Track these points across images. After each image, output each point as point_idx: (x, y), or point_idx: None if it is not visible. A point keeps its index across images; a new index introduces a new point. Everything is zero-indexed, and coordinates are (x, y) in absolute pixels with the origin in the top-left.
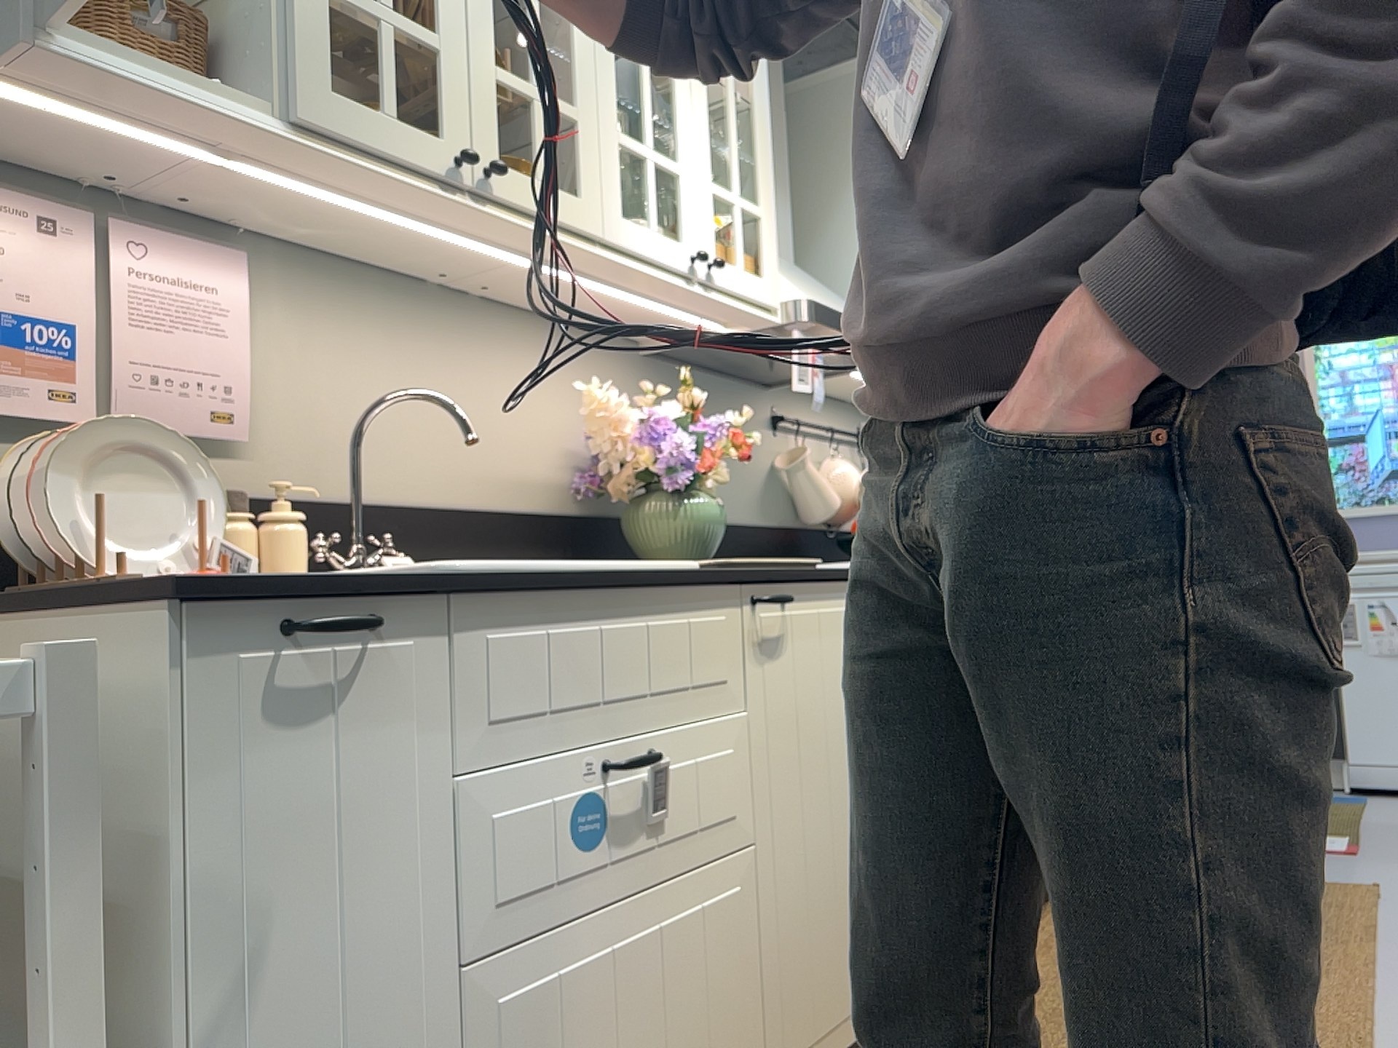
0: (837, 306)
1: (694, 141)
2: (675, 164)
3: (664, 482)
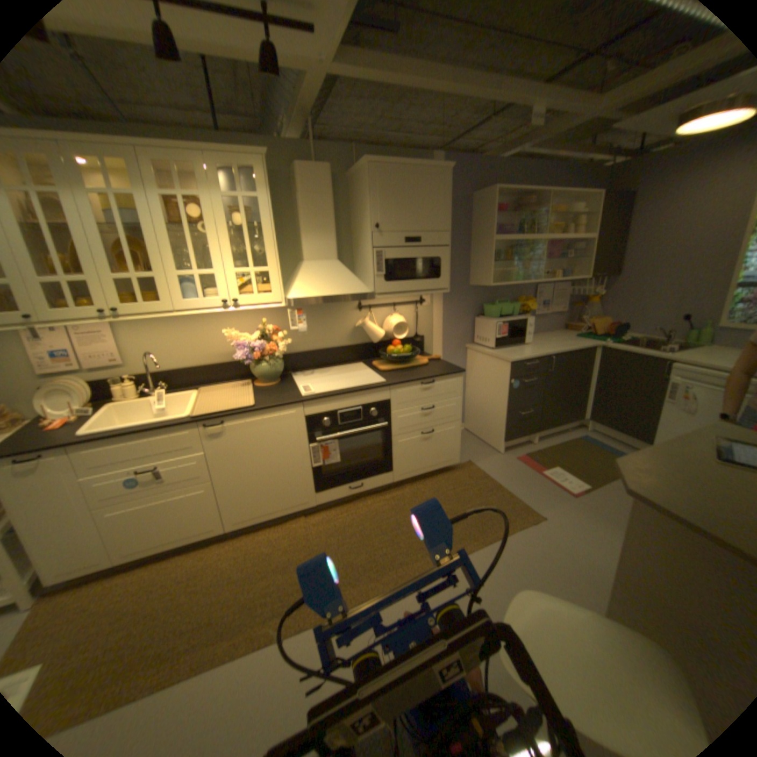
0: (323, 290)
1: (222, 259)
2: (212, 272)
3: (249, 362)
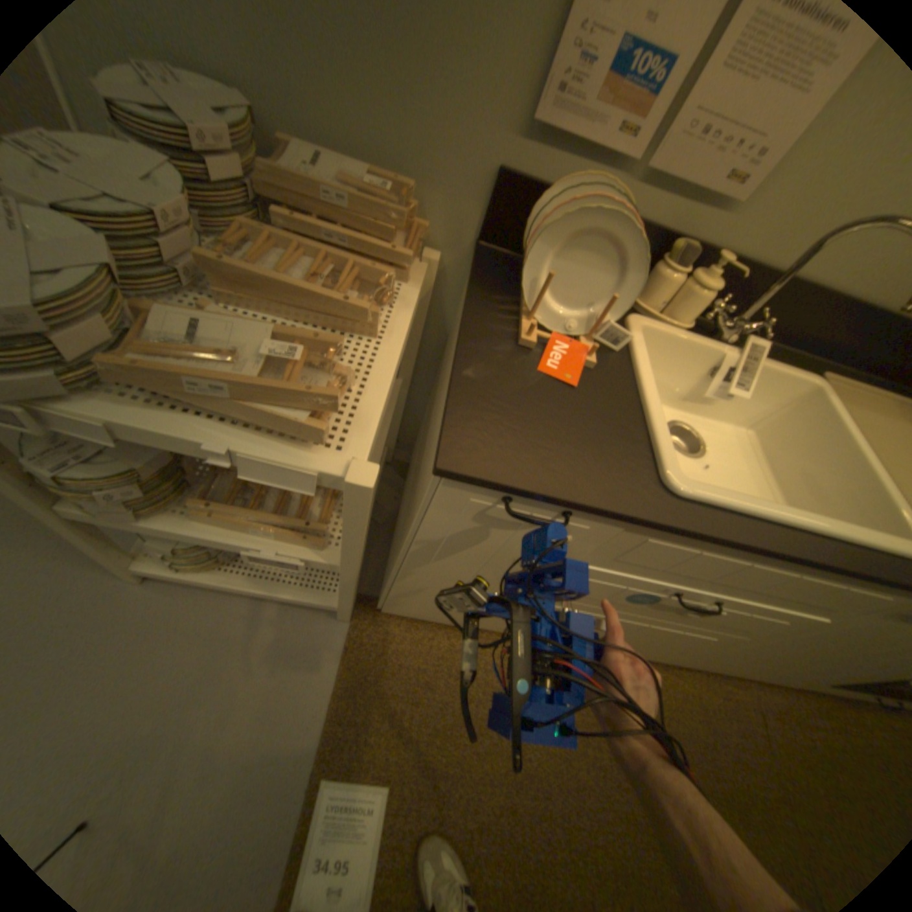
0: None
1: None
2: None
3: None
